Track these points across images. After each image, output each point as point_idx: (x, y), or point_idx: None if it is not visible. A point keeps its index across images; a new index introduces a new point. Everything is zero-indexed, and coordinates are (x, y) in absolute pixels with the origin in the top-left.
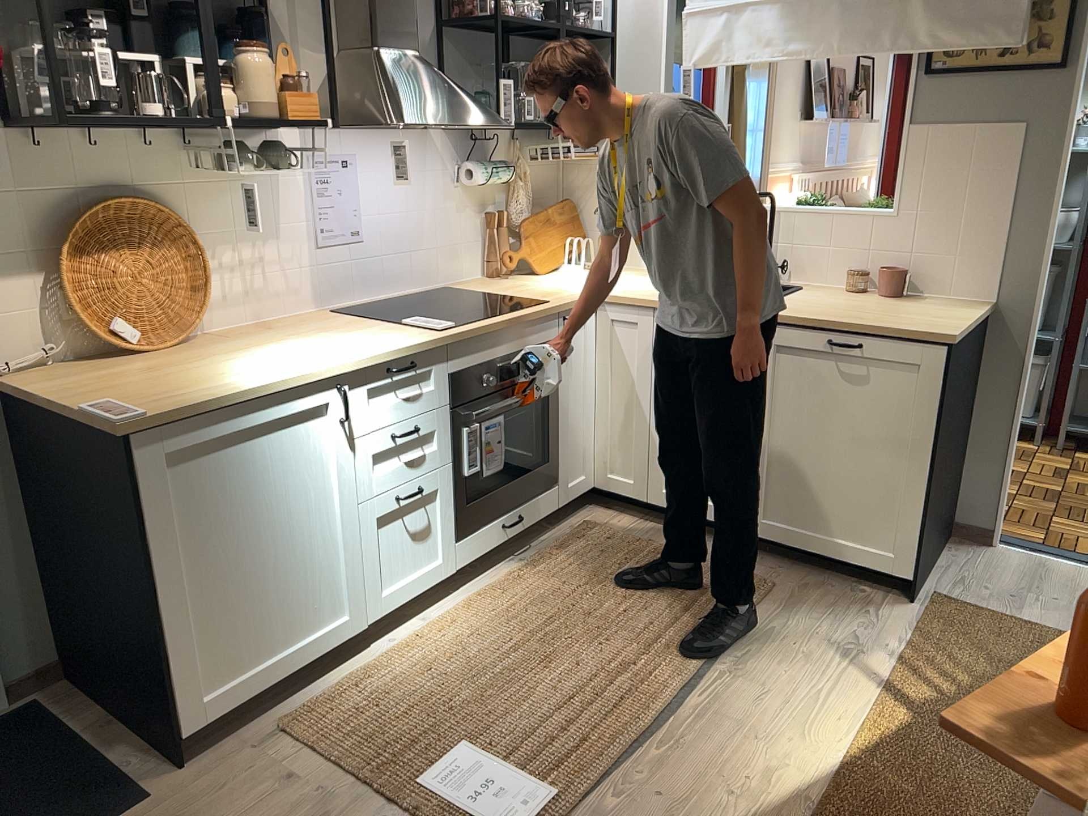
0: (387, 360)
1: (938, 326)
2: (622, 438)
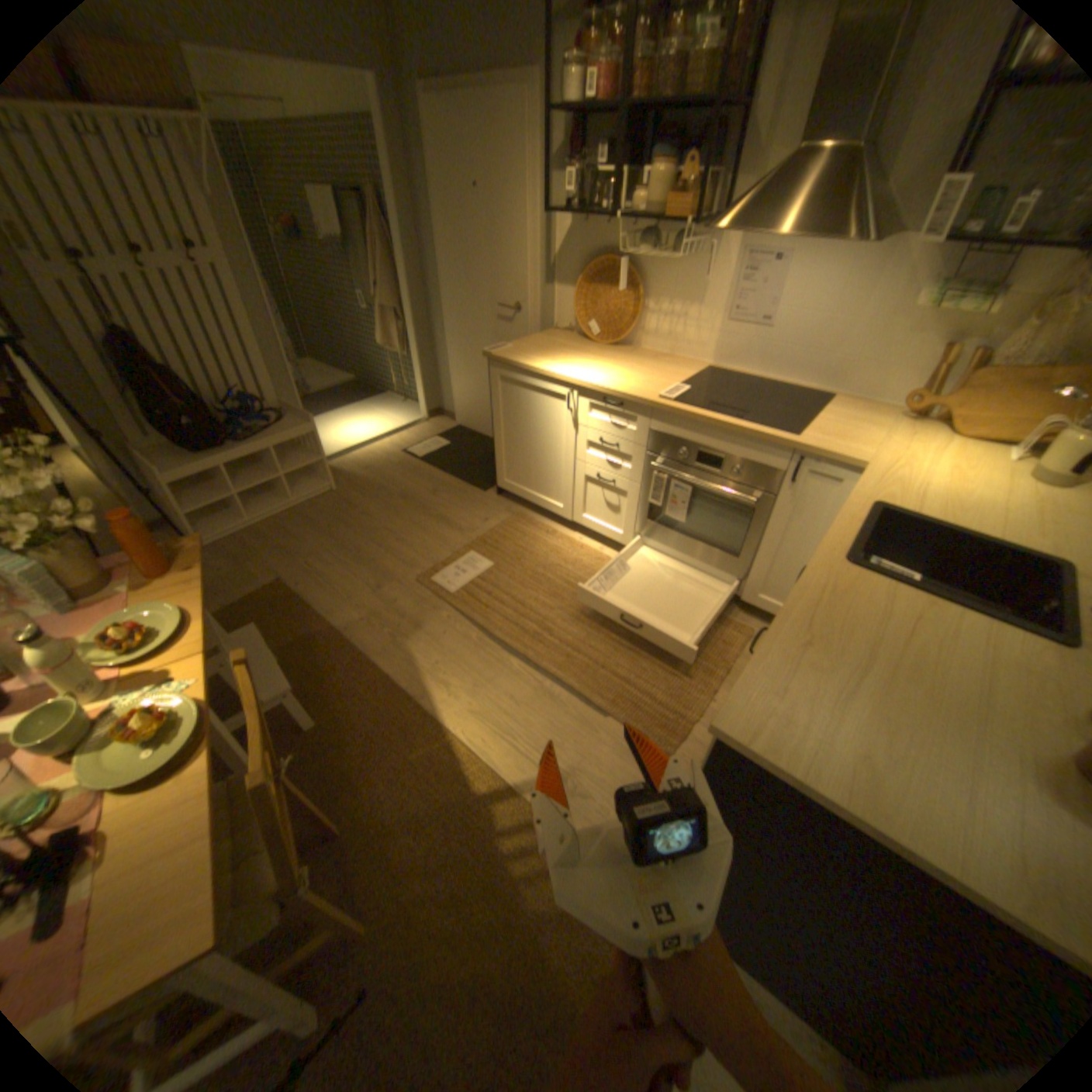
0: (602, 392)
1: (782, 730)
2: None
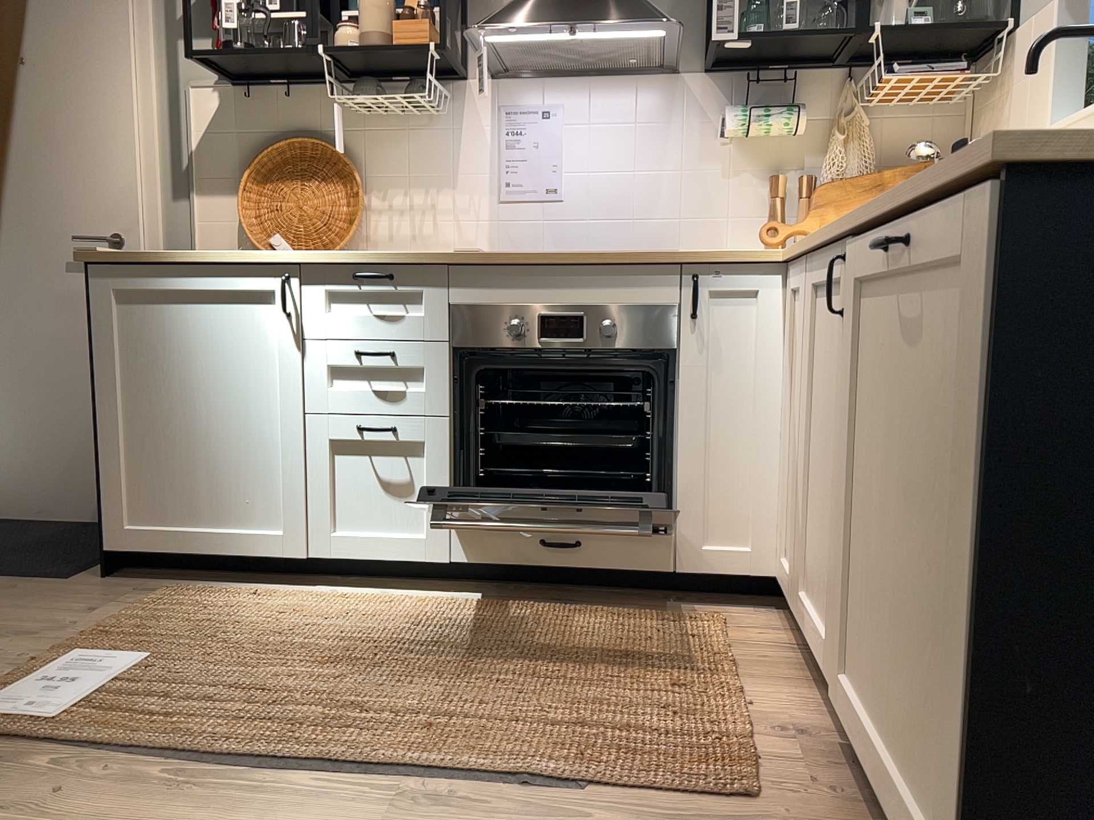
0: (350, 263)
1: None
2: (793, 494)
